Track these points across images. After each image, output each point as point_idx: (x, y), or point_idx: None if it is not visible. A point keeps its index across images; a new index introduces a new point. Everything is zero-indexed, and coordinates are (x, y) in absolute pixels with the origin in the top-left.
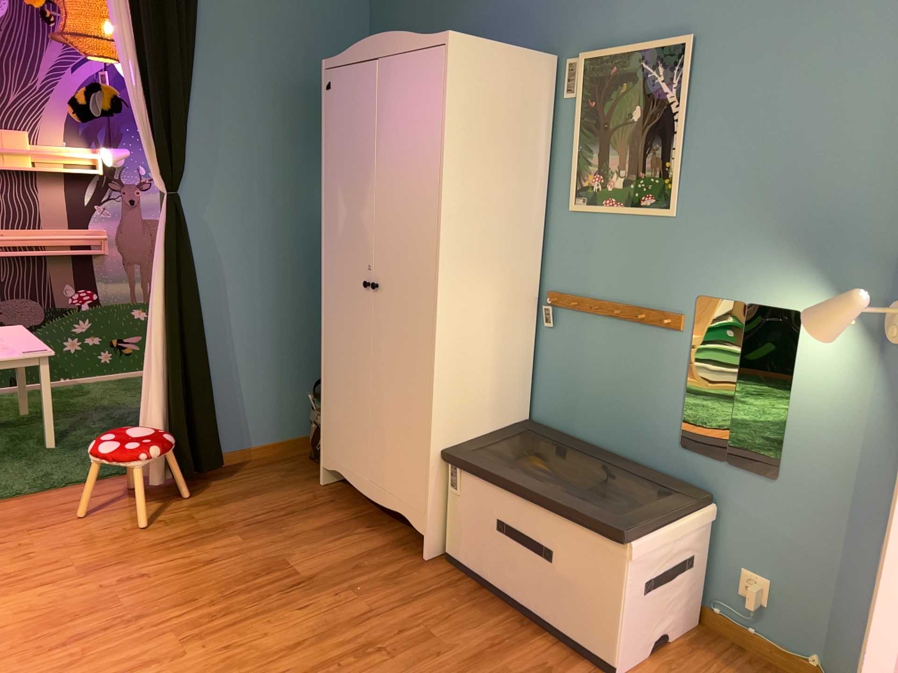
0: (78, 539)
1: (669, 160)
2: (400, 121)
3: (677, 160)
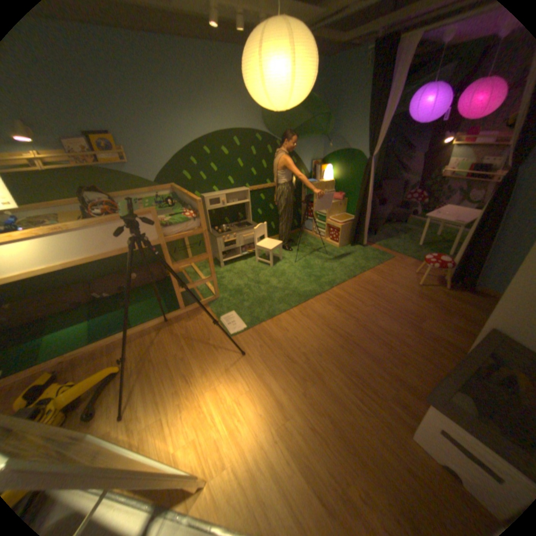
0: (405, 276)
1: None
2: None
3: None
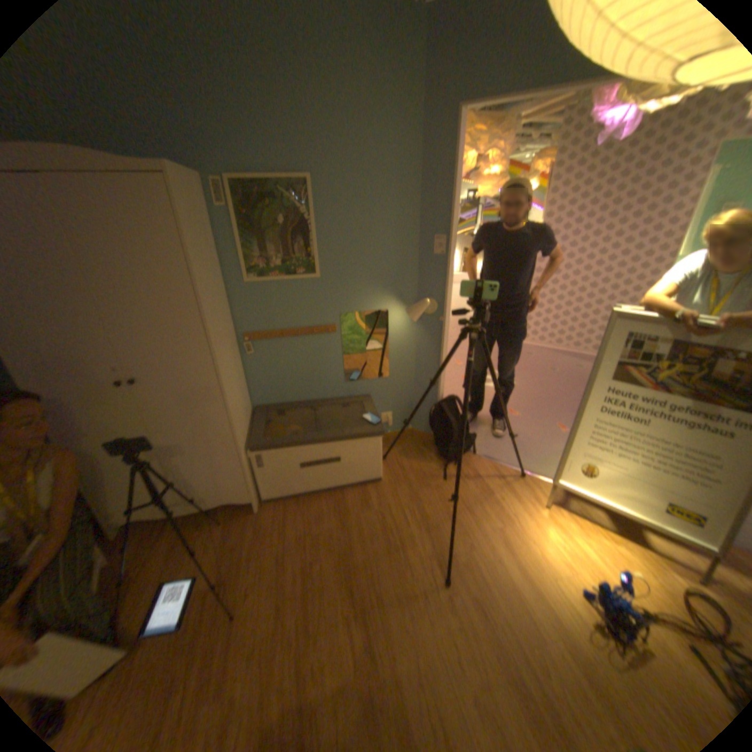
0: None
1: (309, 247)
2: (107, 239)
3: (314, 247)
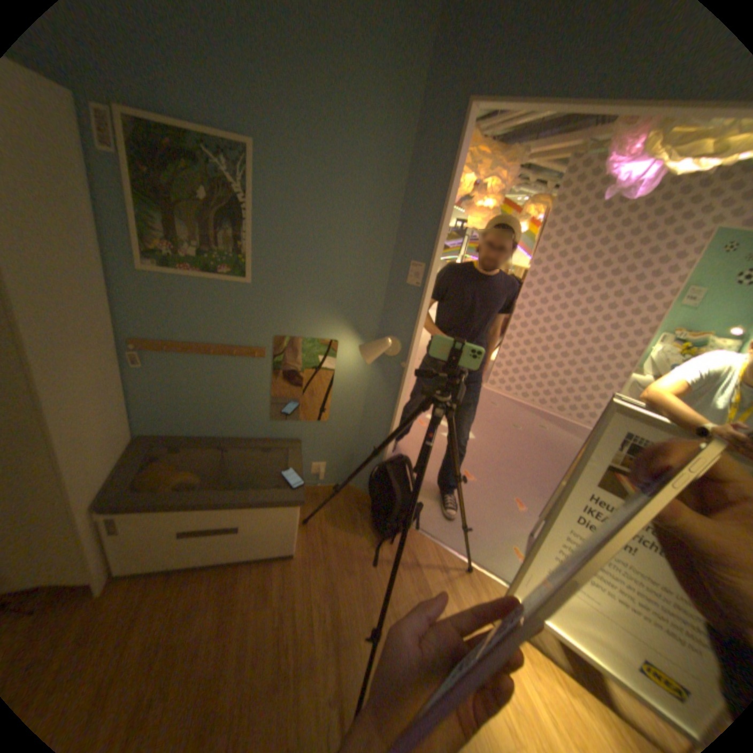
0: None
1: (241, 242)
2: None
3: (249, 243)
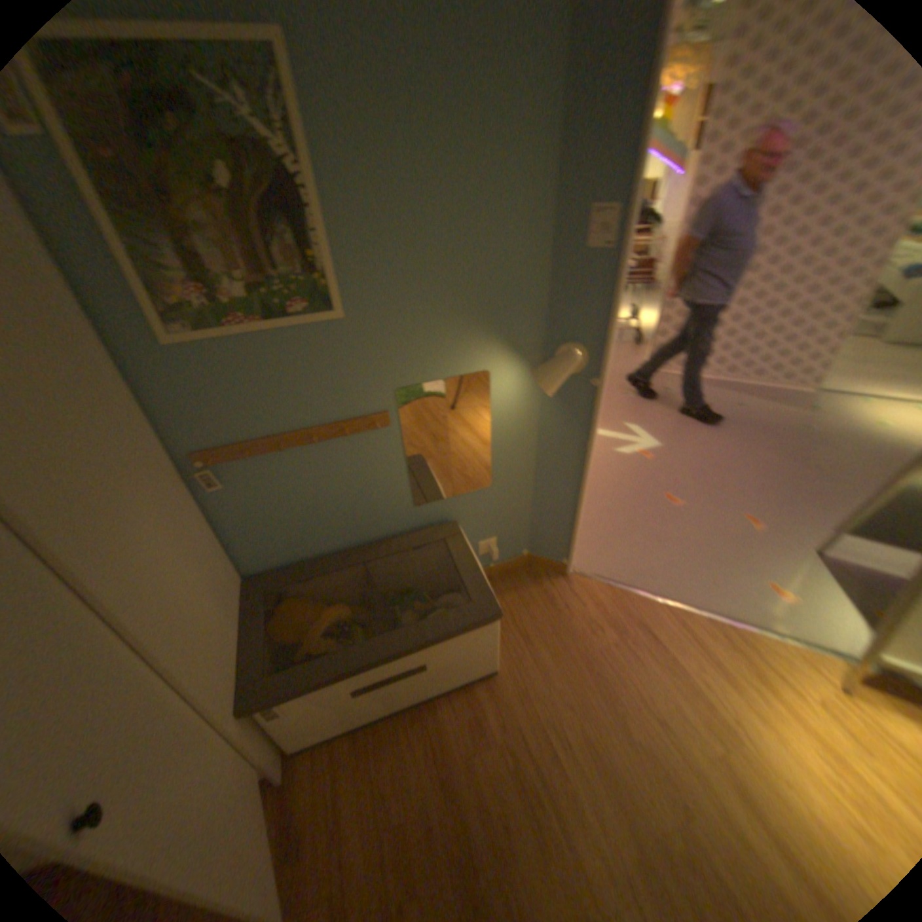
0: None
1: (307, 245)
2: None
3: (320, 244)
